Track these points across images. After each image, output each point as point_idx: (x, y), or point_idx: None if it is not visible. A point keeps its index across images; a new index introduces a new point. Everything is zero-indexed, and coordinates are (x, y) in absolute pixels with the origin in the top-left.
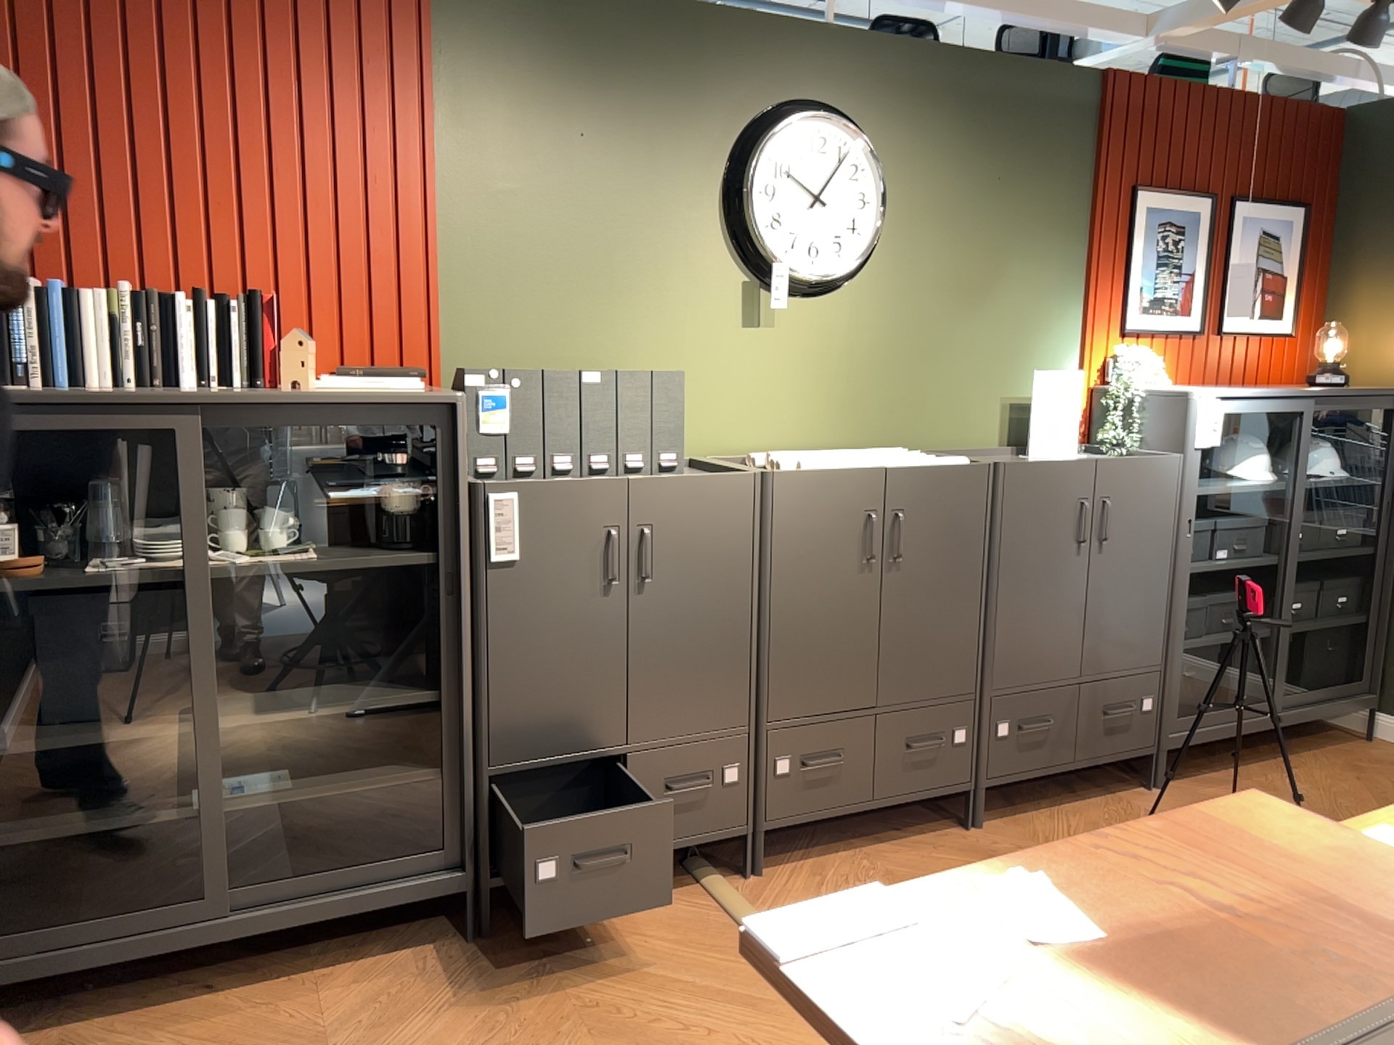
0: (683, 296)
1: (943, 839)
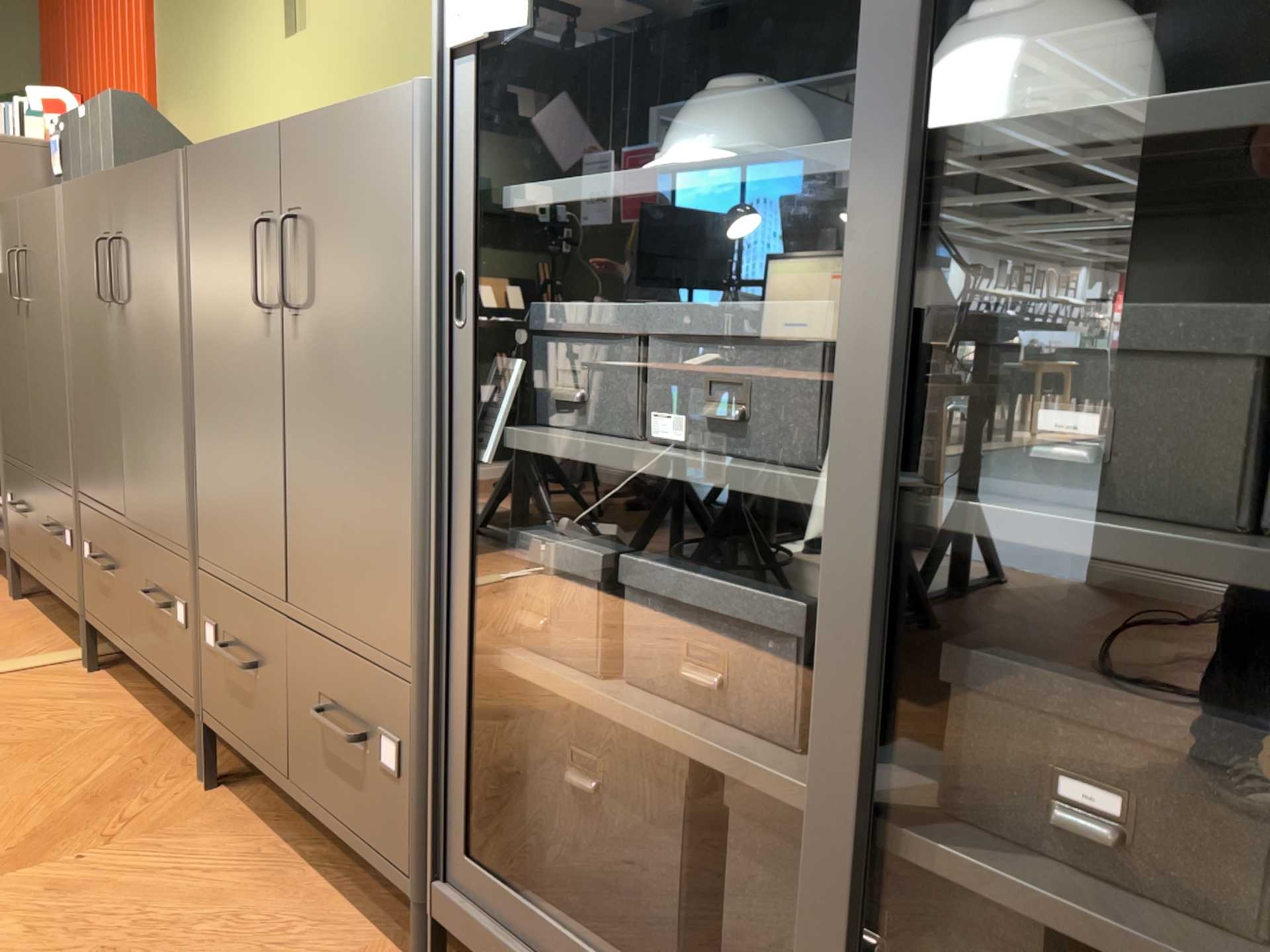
0: (250, 23)
1: (173, 765)
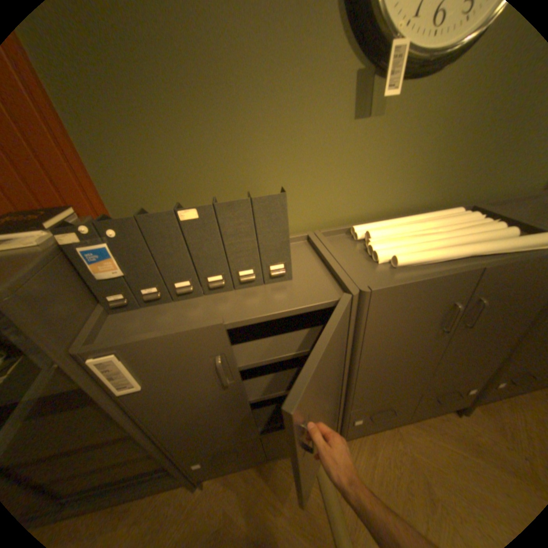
0: (297, 97)
1: (445, 424)
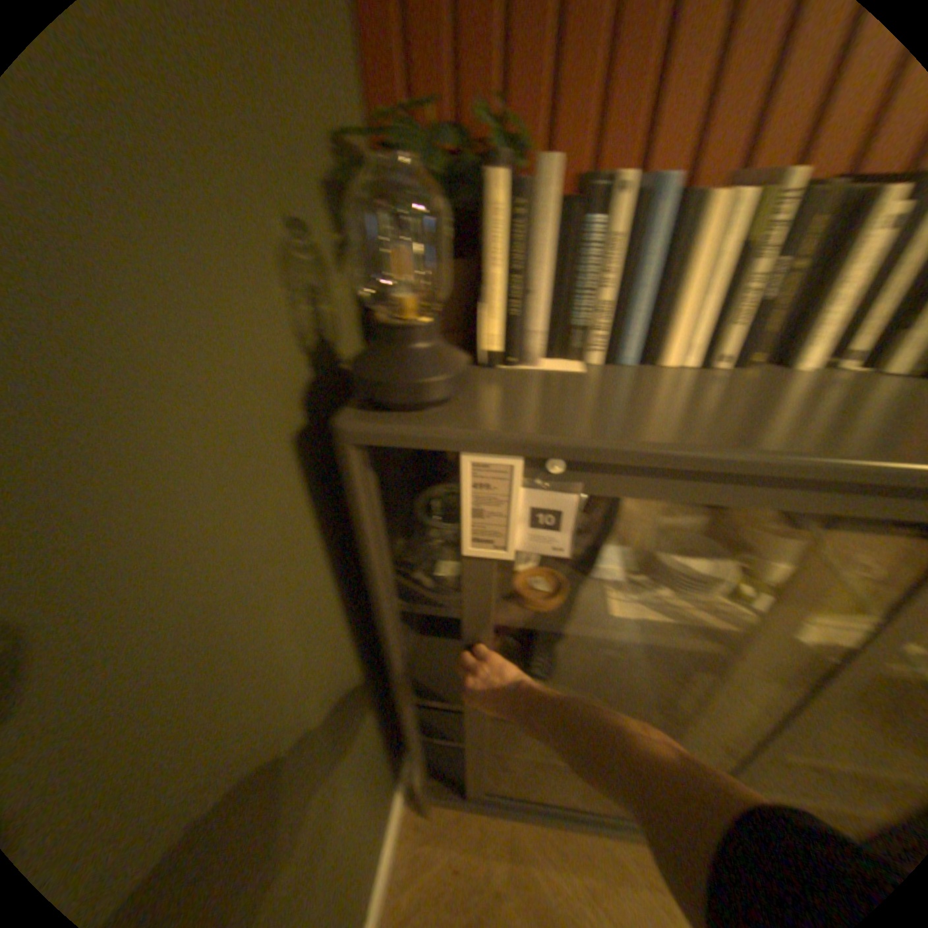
0: None
1: None
